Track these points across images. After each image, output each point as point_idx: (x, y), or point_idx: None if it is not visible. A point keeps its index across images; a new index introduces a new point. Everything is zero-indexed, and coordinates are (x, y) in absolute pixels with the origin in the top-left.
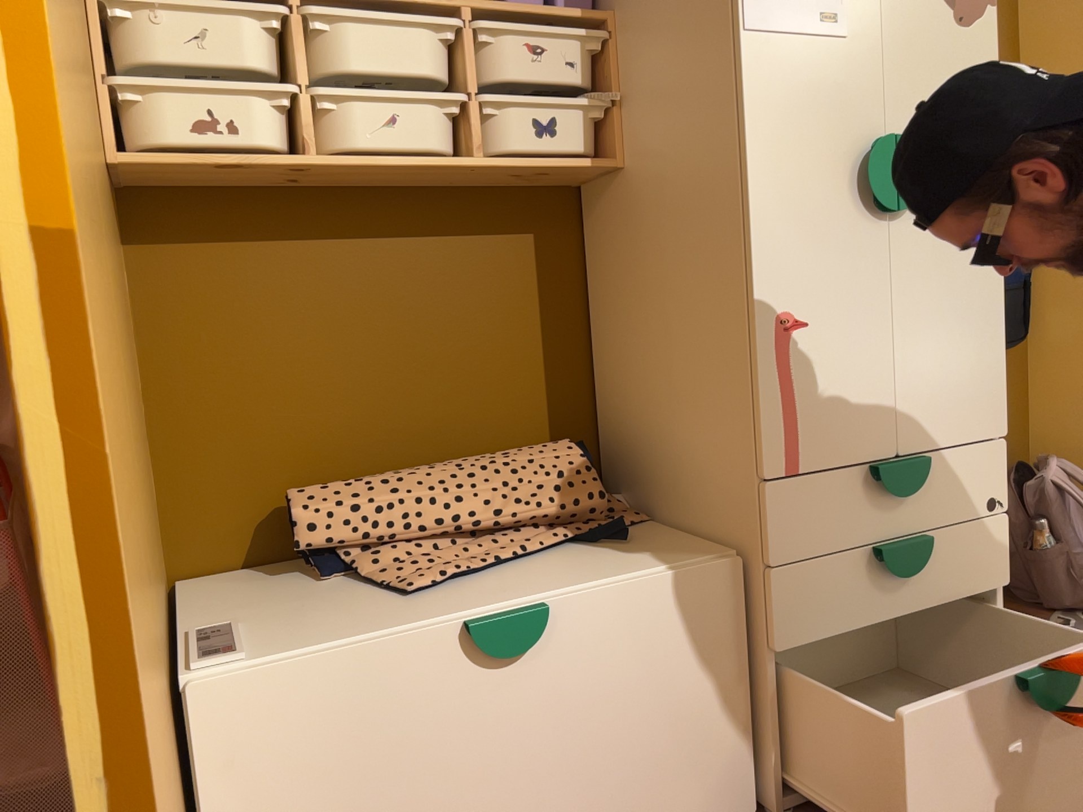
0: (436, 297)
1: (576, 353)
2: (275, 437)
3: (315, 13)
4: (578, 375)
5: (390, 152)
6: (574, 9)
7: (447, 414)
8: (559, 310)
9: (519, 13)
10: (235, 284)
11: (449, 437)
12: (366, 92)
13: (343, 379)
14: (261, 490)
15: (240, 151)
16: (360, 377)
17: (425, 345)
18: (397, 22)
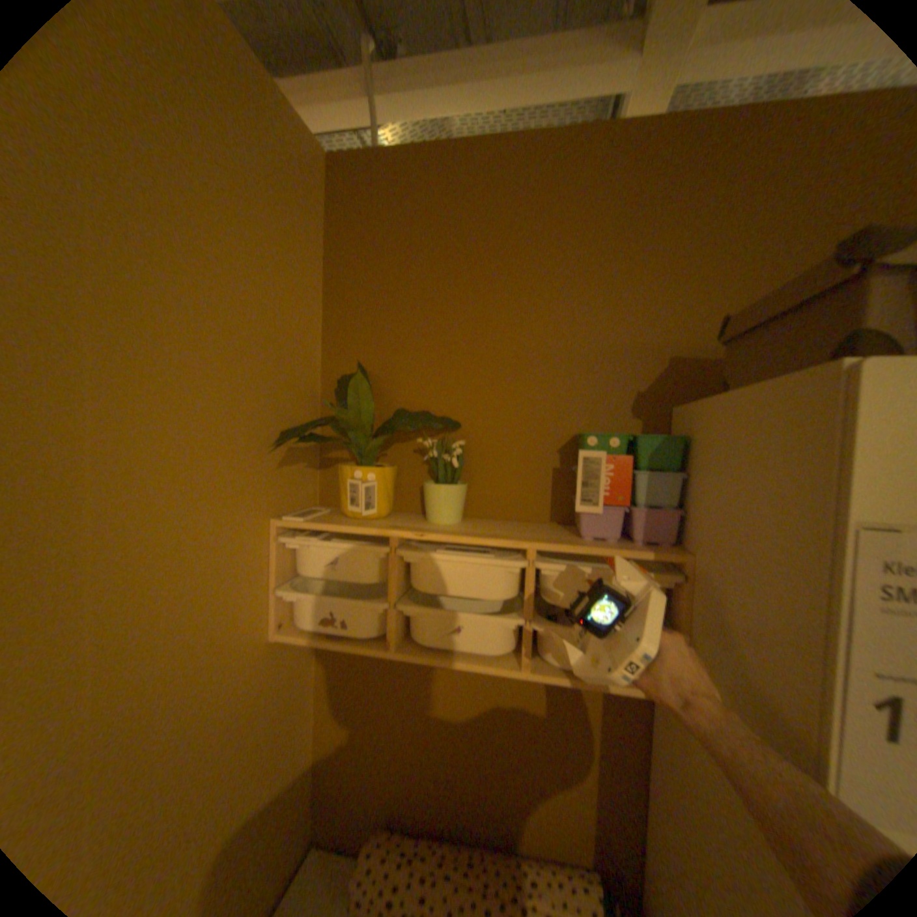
0: (507, 715)
1: (631, 794)
2: (382, 777)
3: (405, 552)
4: (630, 813)
5: (450, 656)
6: (648, 550)
7: (503, 804)
8: (619, 754)
9: (588, 550)
10: (372, 674)
11: (503, 822)
12: (434, 613)
13: (430, 753)
14: (368, 808)
15: (347, 638)
16: (442, 756)
17: (494, 748)
18: (469, 560)
